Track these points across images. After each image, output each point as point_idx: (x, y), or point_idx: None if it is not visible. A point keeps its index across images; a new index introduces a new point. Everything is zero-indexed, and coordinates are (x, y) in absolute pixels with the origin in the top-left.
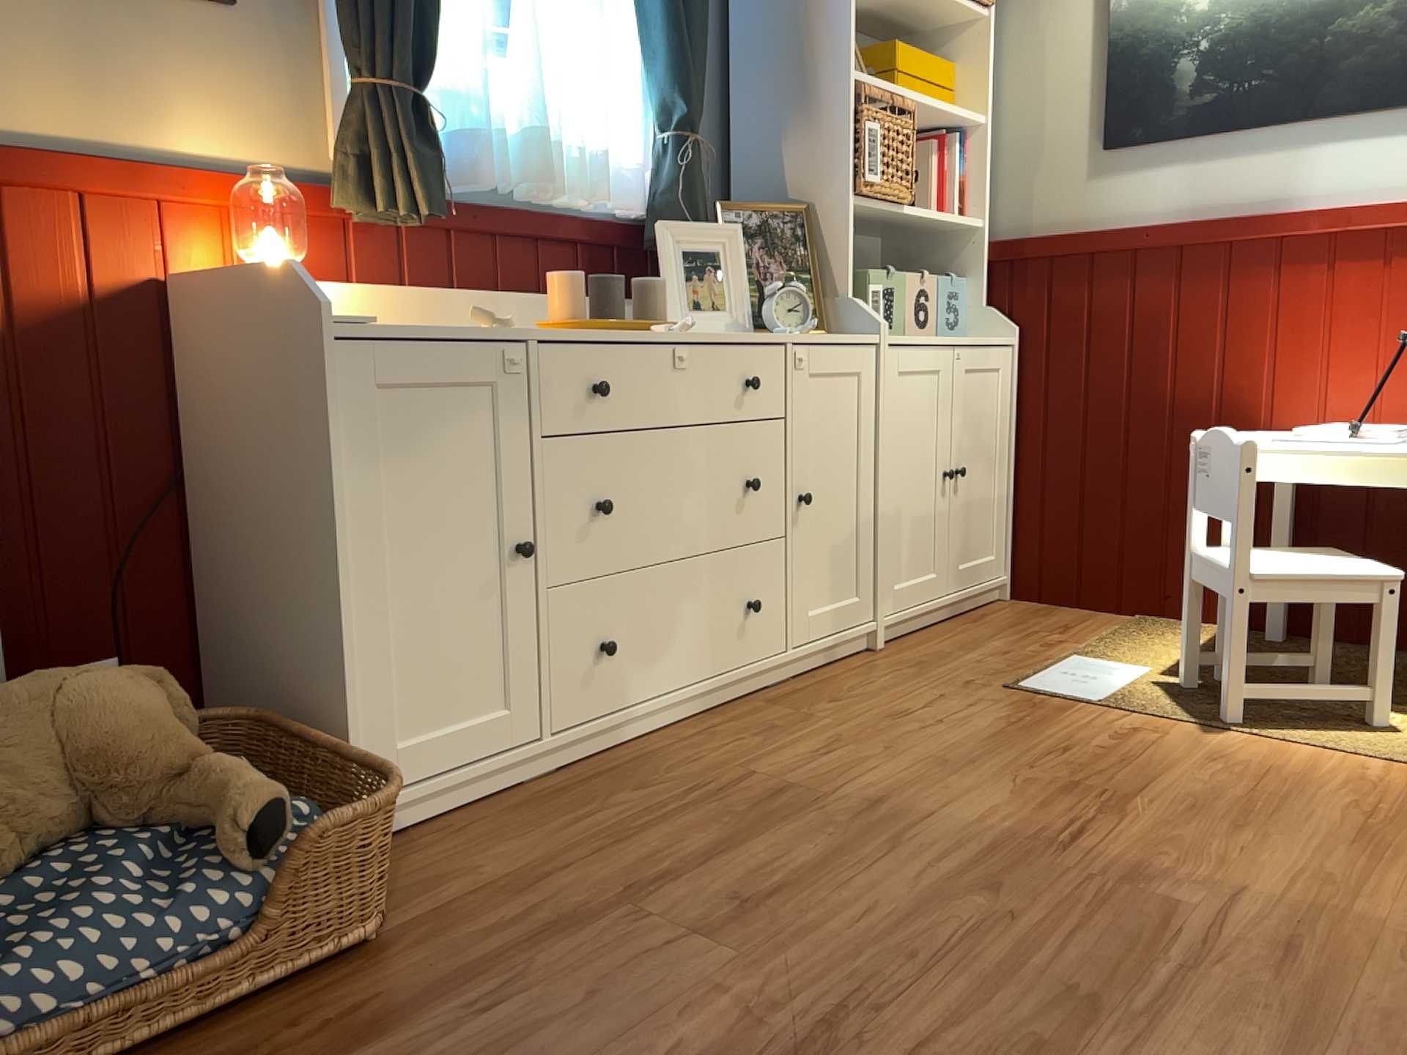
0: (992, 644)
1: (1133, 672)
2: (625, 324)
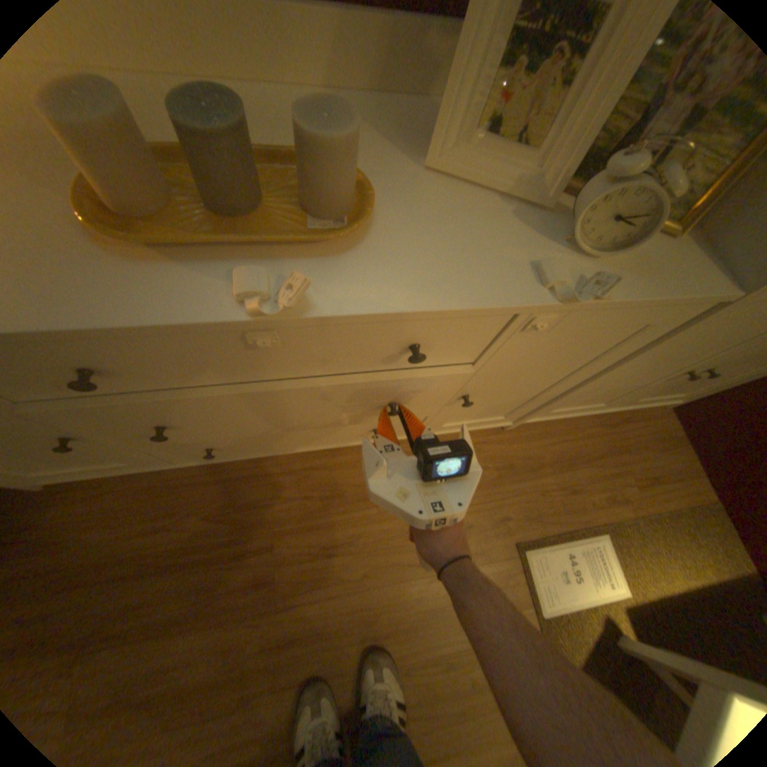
0: (580, 474)
1: (616, 594)
2: (202, 243)
